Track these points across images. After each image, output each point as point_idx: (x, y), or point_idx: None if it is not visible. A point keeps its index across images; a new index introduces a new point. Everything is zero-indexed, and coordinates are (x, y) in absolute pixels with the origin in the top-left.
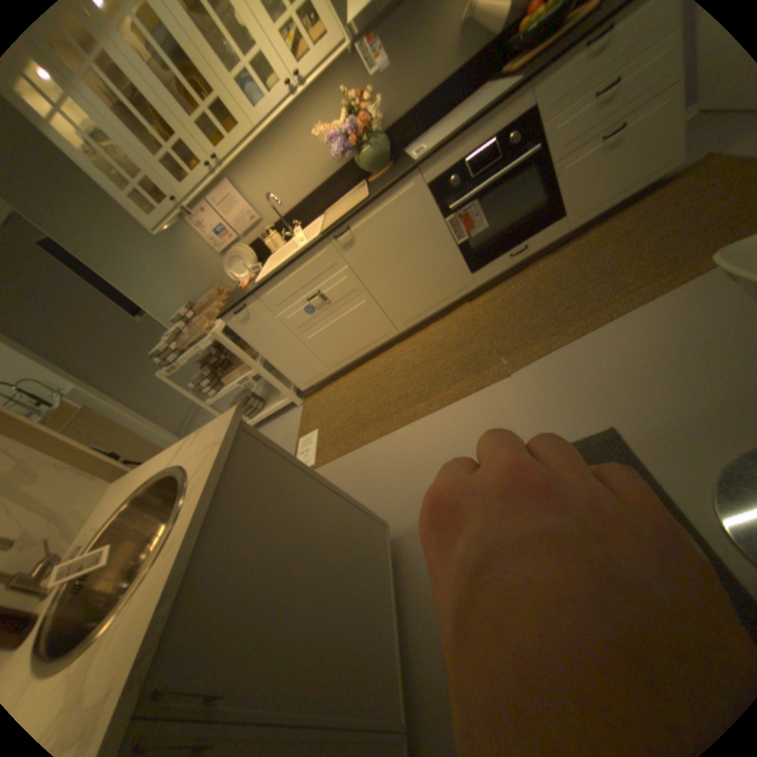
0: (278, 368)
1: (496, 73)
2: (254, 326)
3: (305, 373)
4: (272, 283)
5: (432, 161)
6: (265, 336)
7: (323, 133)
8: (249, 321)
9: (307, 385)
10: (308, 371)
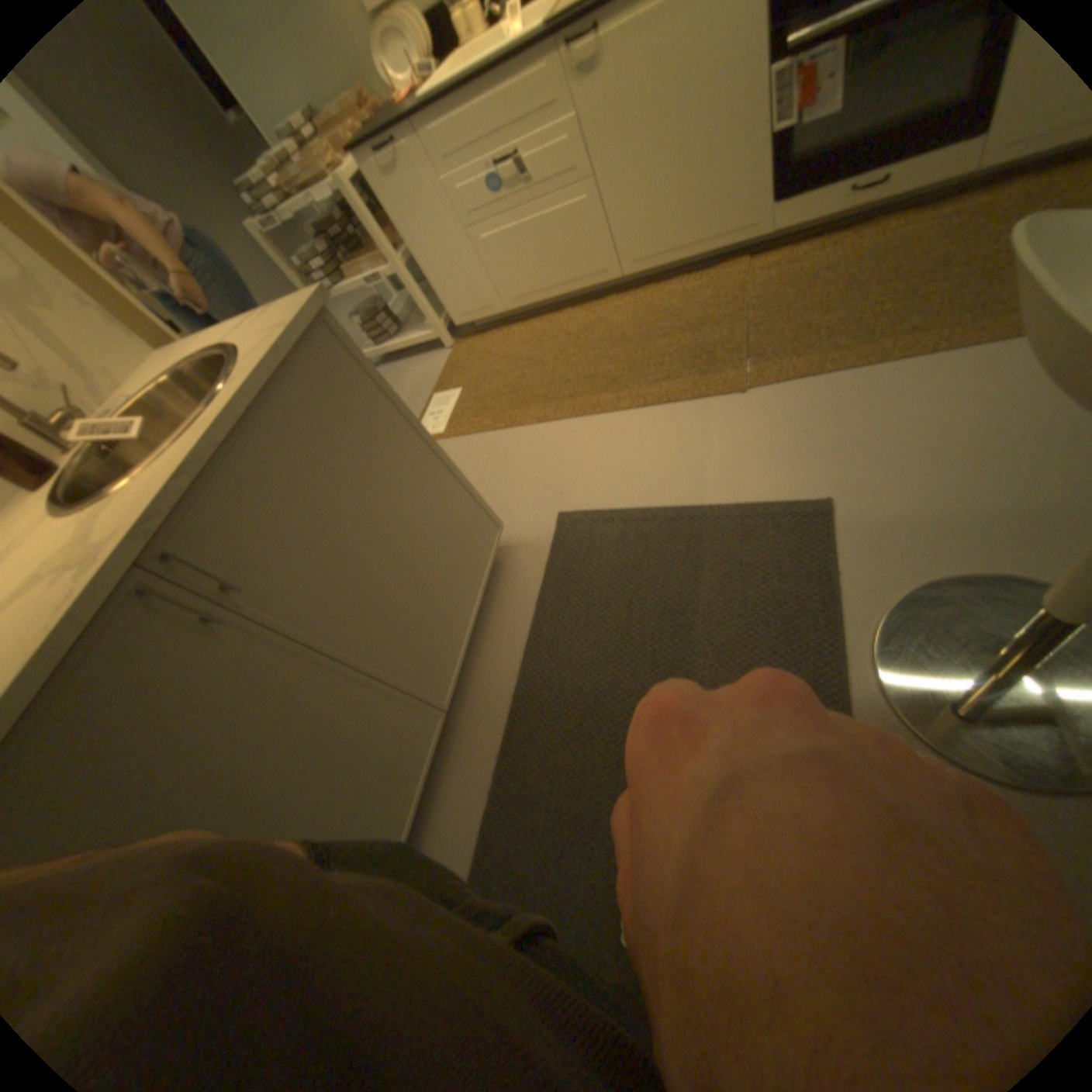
0: (427, 273)
1: None
2: (401, 184)
3: (464, 296)
4: (442, 106)
5: None
6: (415, 210)
7: None
8: (393, 171)
9: (464, 317)
10: (470, 294)
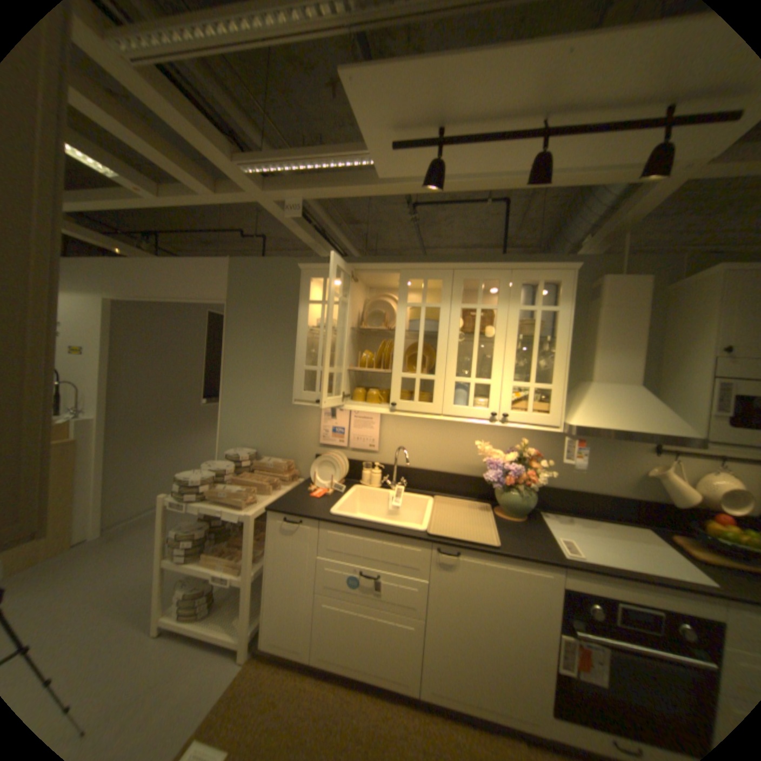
0: (262, 602)
1: (663, 533)
2: (287, 545)
3: (280, 634)
4: (343, 530)
5: (584, 577)
6: (285, 563)
7: (484, 452)
8: (287, 536)
9: (268, 648)
10: (286, 636)
